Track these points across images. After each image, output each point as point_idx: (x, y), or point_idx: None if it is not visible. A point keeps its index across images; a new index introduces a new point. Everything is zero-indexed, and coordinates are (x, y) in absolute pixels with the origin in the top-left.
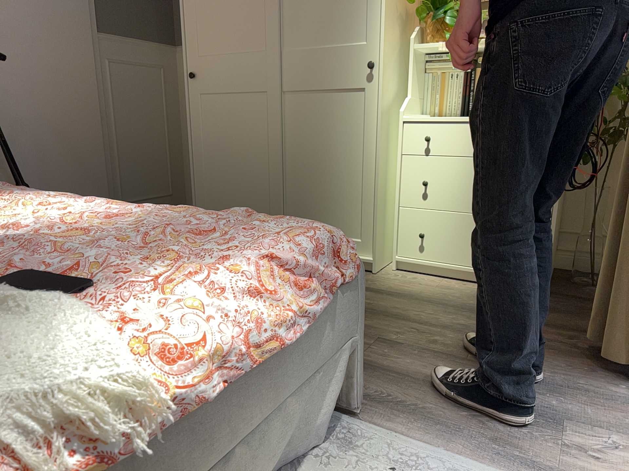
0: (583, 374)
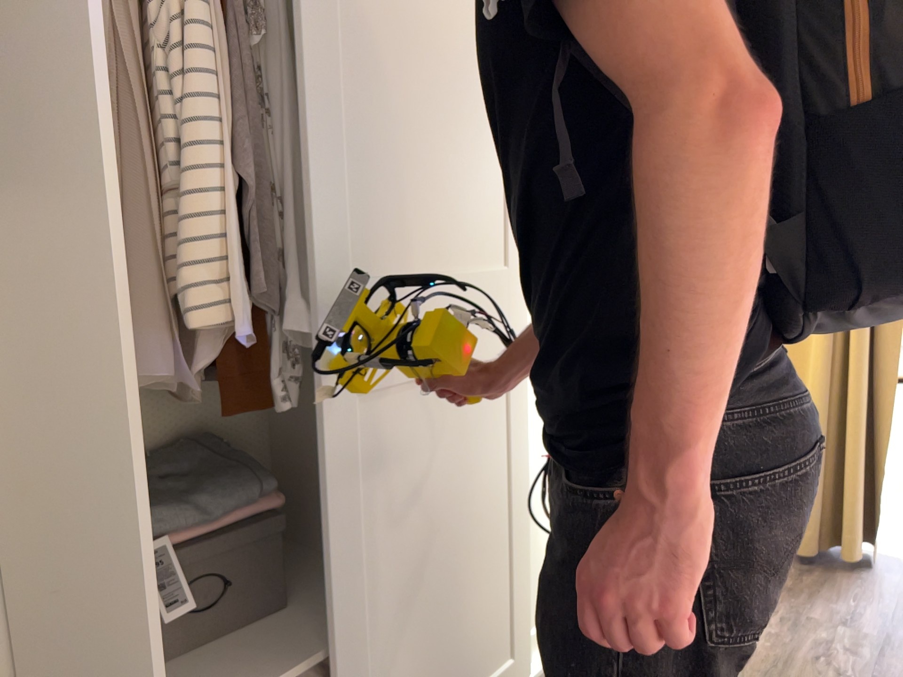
0: (862, 585)
